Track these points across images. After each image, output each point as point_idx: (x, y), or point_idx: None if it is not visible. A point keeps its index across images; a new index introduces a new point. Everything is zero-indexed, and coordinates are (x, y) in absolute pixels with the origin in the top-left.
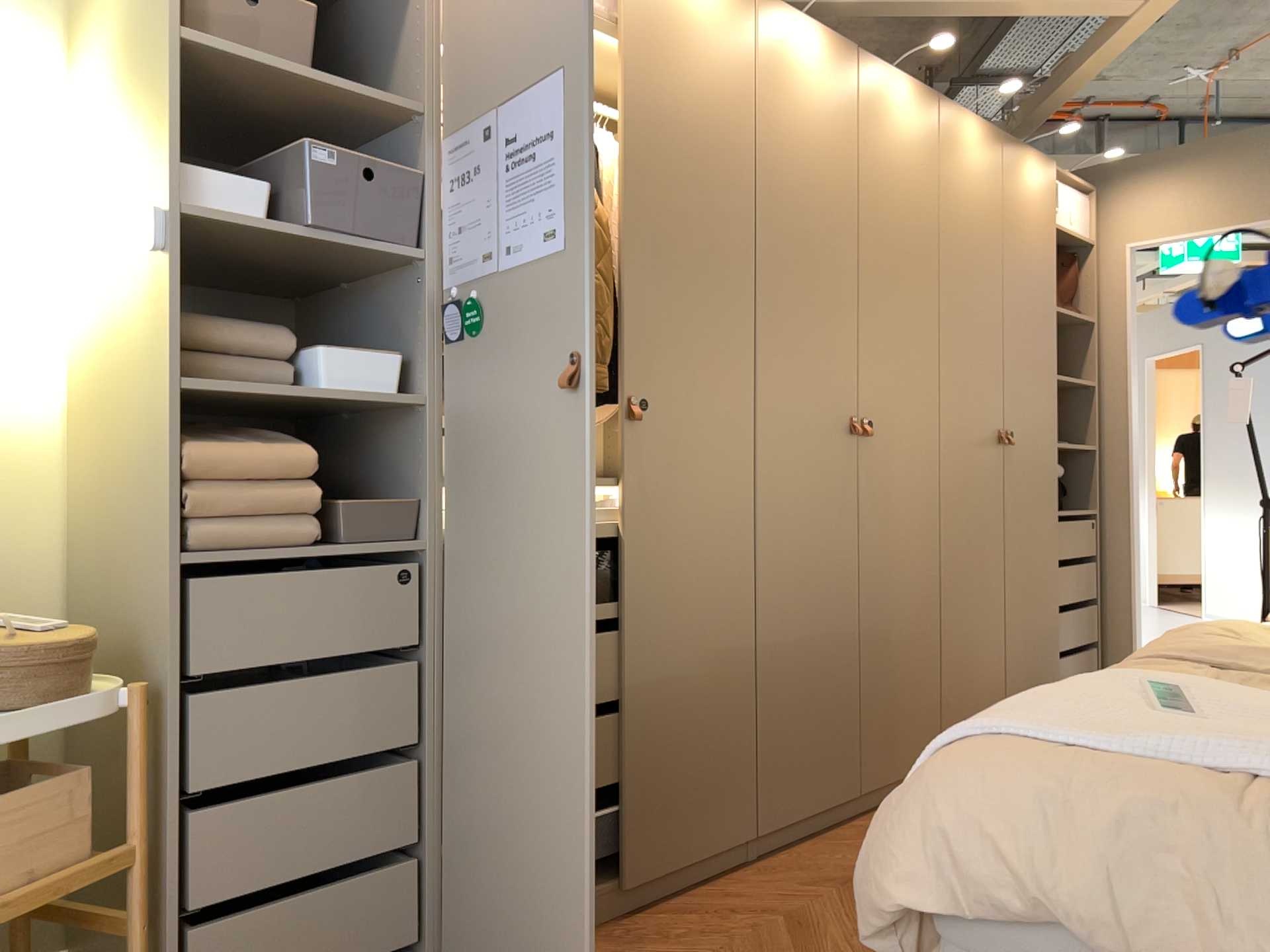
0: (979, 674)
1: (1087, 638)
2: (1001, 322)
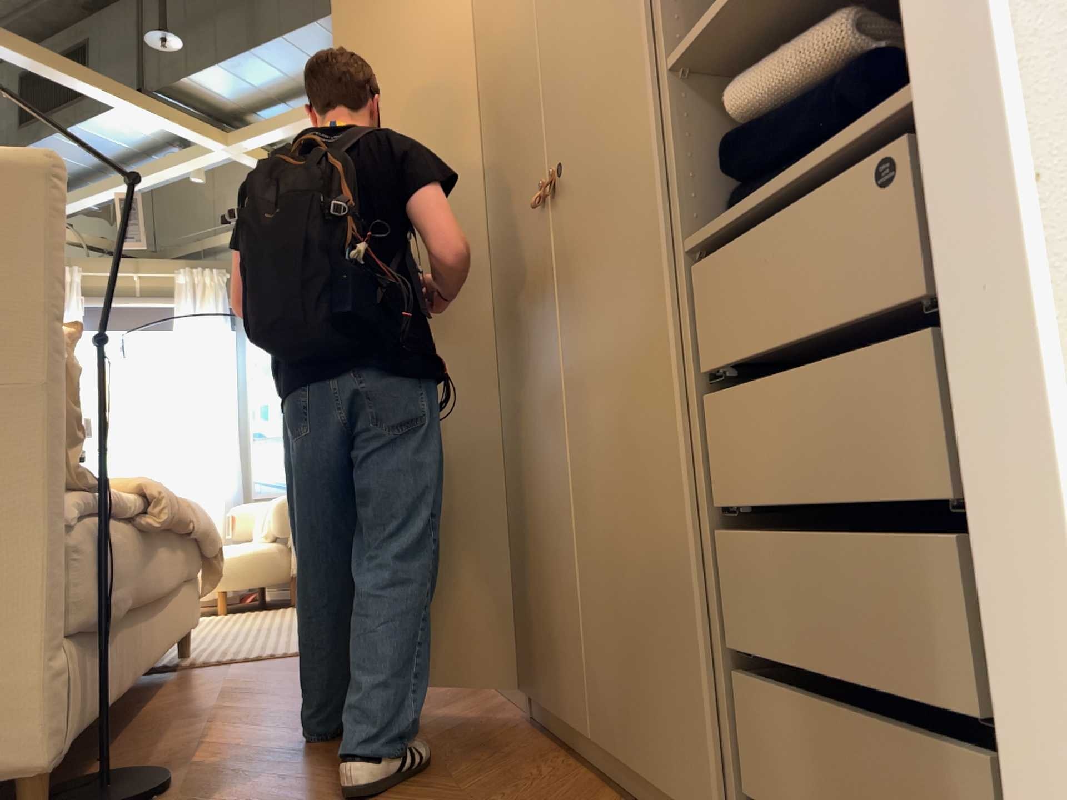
0: (555, 600)
1: (917, 686)
2: (540, 2)
